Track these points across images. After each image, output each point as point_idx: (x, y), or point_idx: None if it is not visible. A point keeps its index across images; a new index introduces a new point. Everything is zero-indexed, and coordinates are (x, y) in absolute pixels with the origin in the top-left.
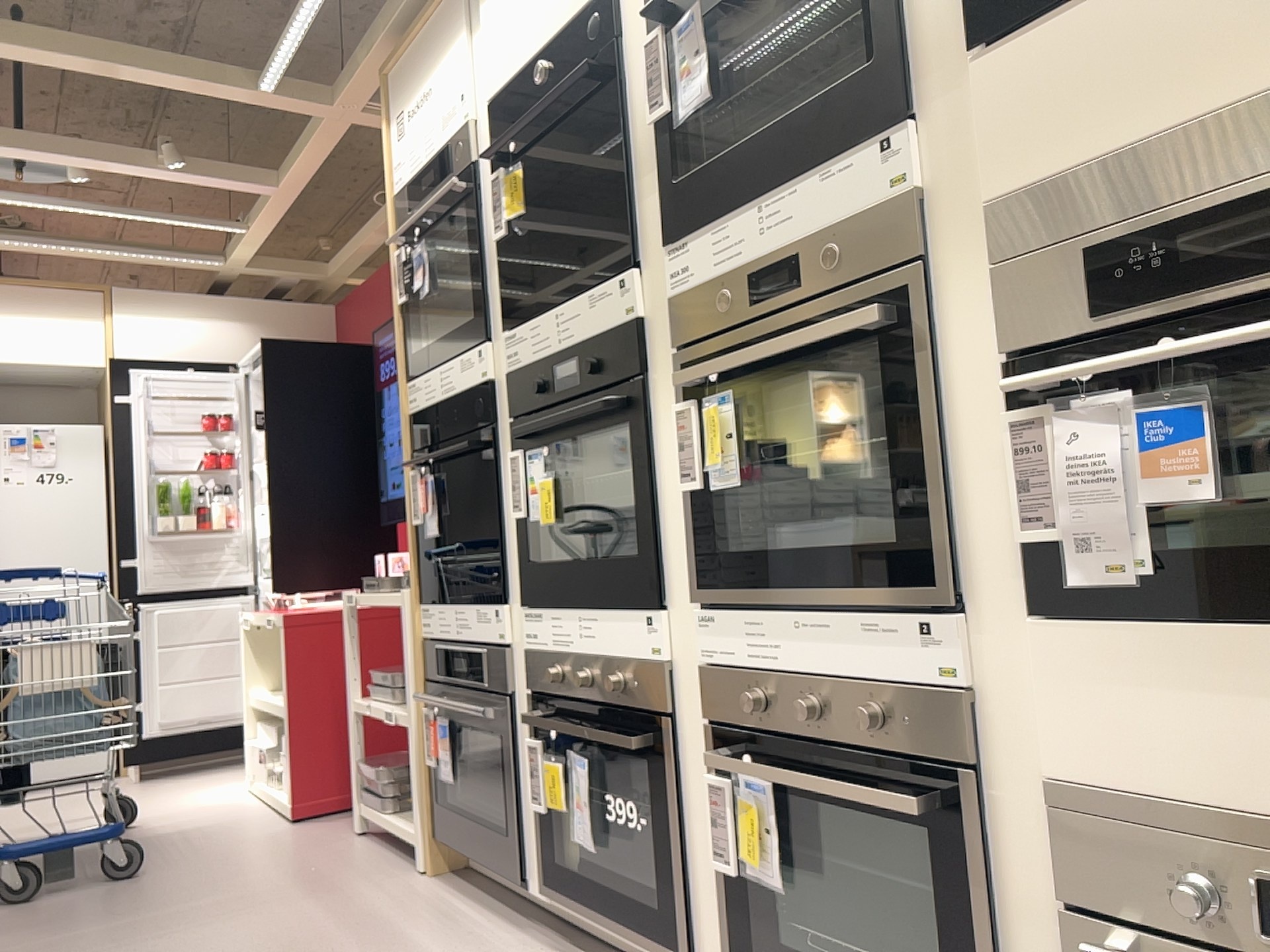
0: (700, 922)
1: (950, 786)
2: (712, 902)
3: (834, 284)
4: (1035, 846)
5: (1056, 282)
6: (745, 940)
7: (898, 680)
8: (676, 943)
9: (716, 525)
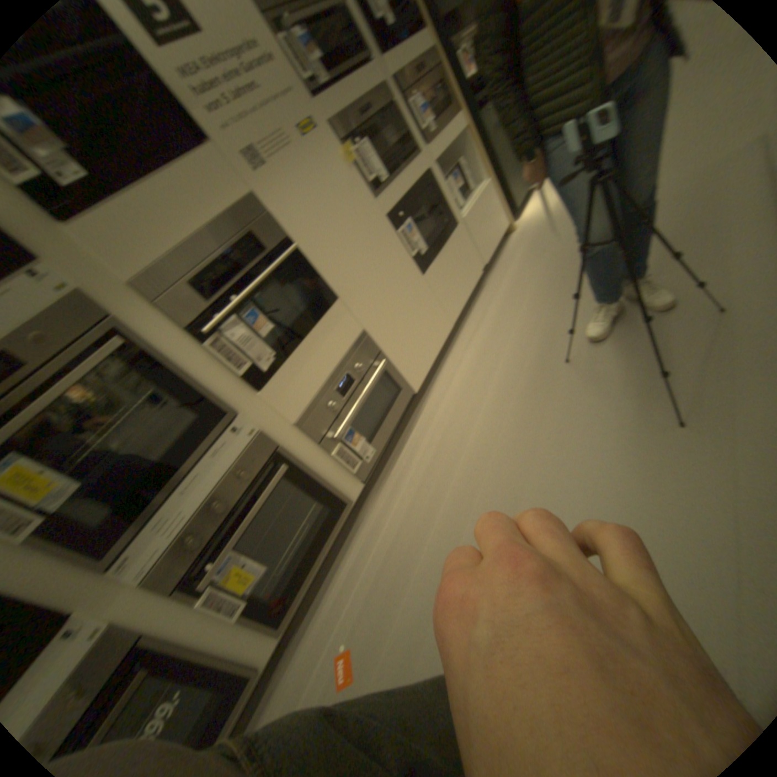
0: (244, 655)
1: (280, 457)
2: (243, 637)
3: (59, 348)
4: (304, 442)
5: (188, 294)
6: (264, 619)
7: (242, 453)
8: (246, 679)
9: (82, 520)
